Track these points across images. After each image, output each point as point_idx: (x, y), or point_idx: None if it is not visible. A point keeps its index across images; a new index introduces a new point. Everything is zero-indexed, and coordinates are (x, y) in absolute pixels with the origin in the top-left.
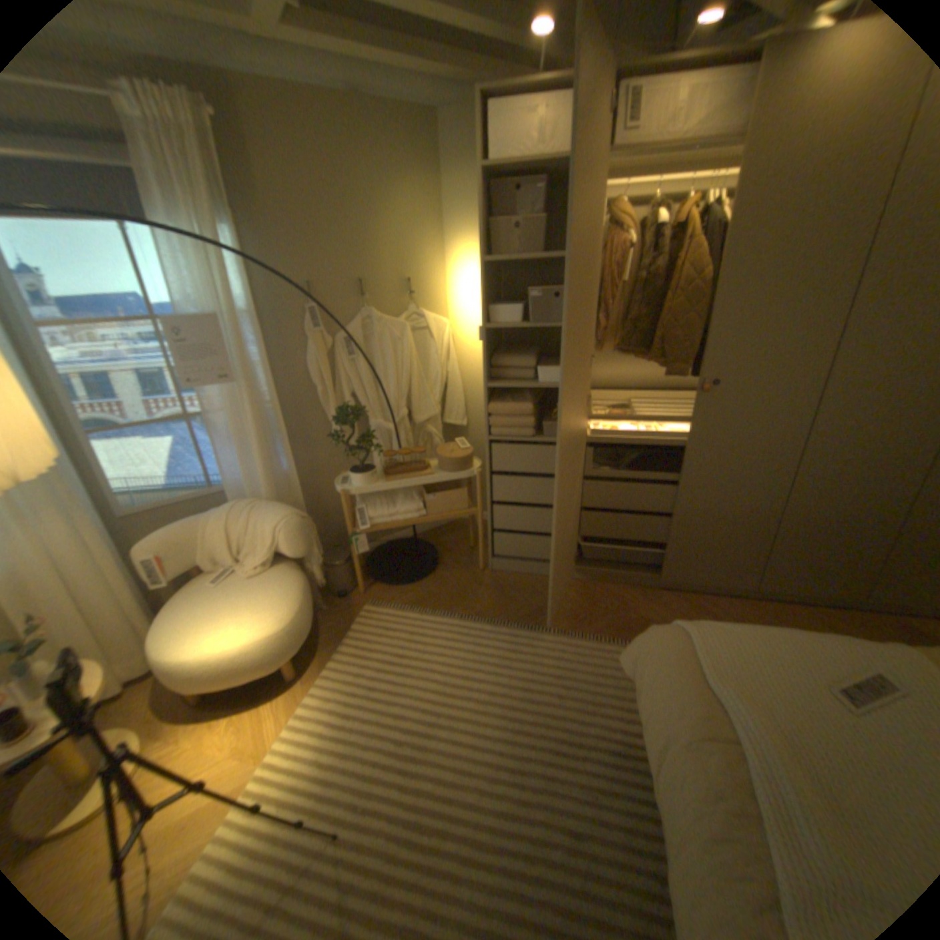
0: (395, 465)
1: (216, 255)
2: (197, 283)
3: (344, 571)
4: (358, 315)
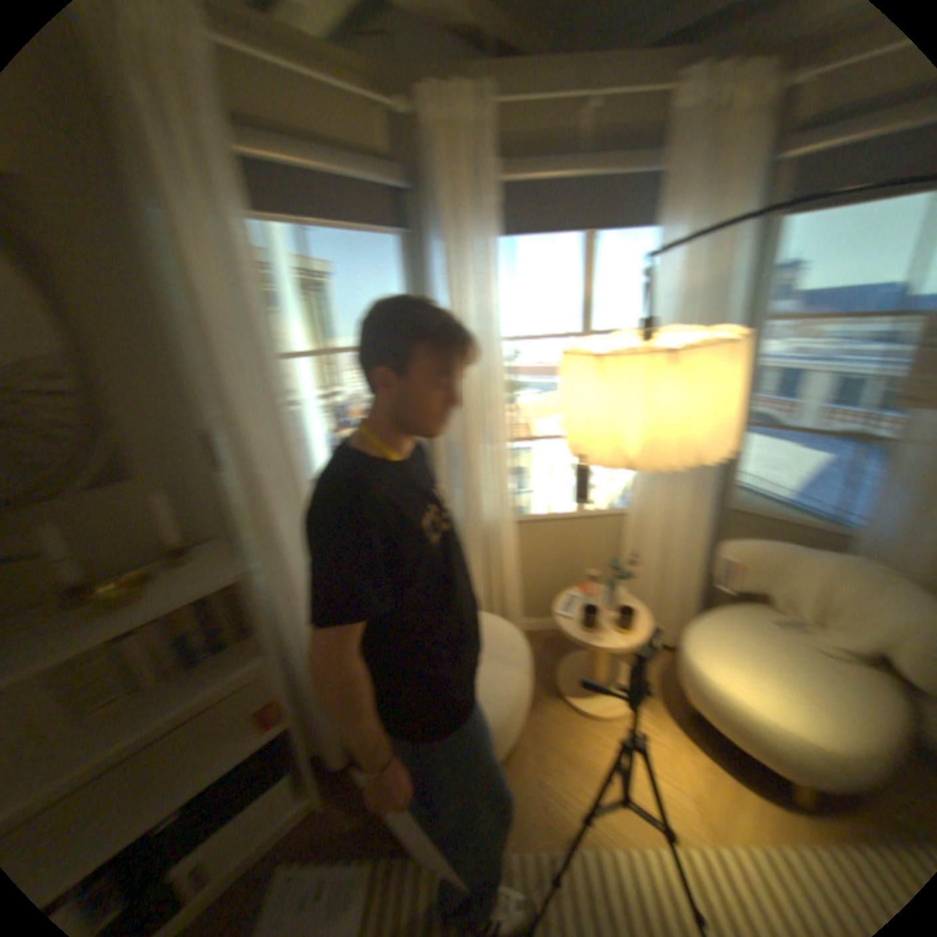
0: None
1: None
2: None
3: None
4: None
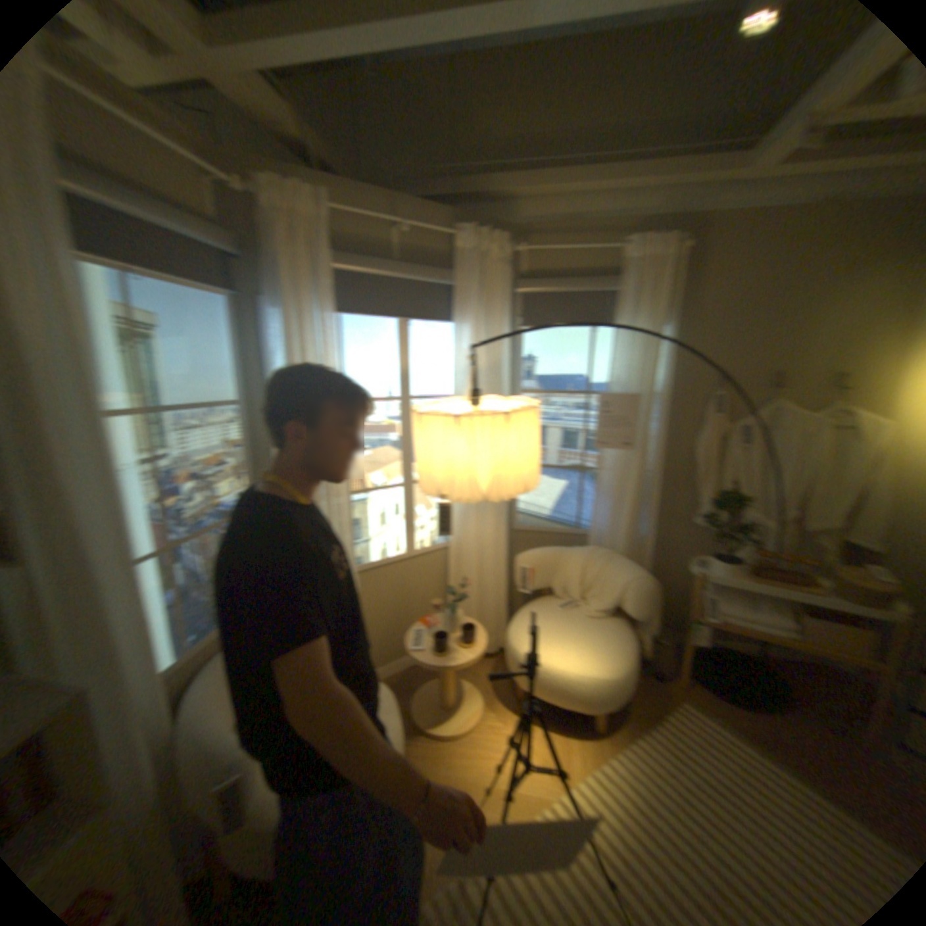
0: (773, 568)
1: (657, 349)
2: (634, 369)
3: (674, 655)
4: (769, 405)
